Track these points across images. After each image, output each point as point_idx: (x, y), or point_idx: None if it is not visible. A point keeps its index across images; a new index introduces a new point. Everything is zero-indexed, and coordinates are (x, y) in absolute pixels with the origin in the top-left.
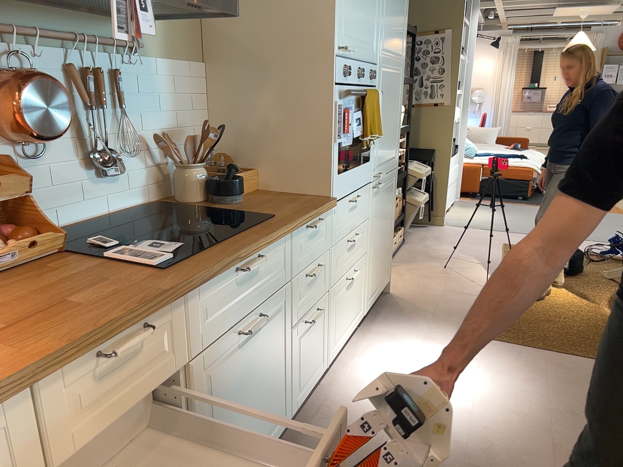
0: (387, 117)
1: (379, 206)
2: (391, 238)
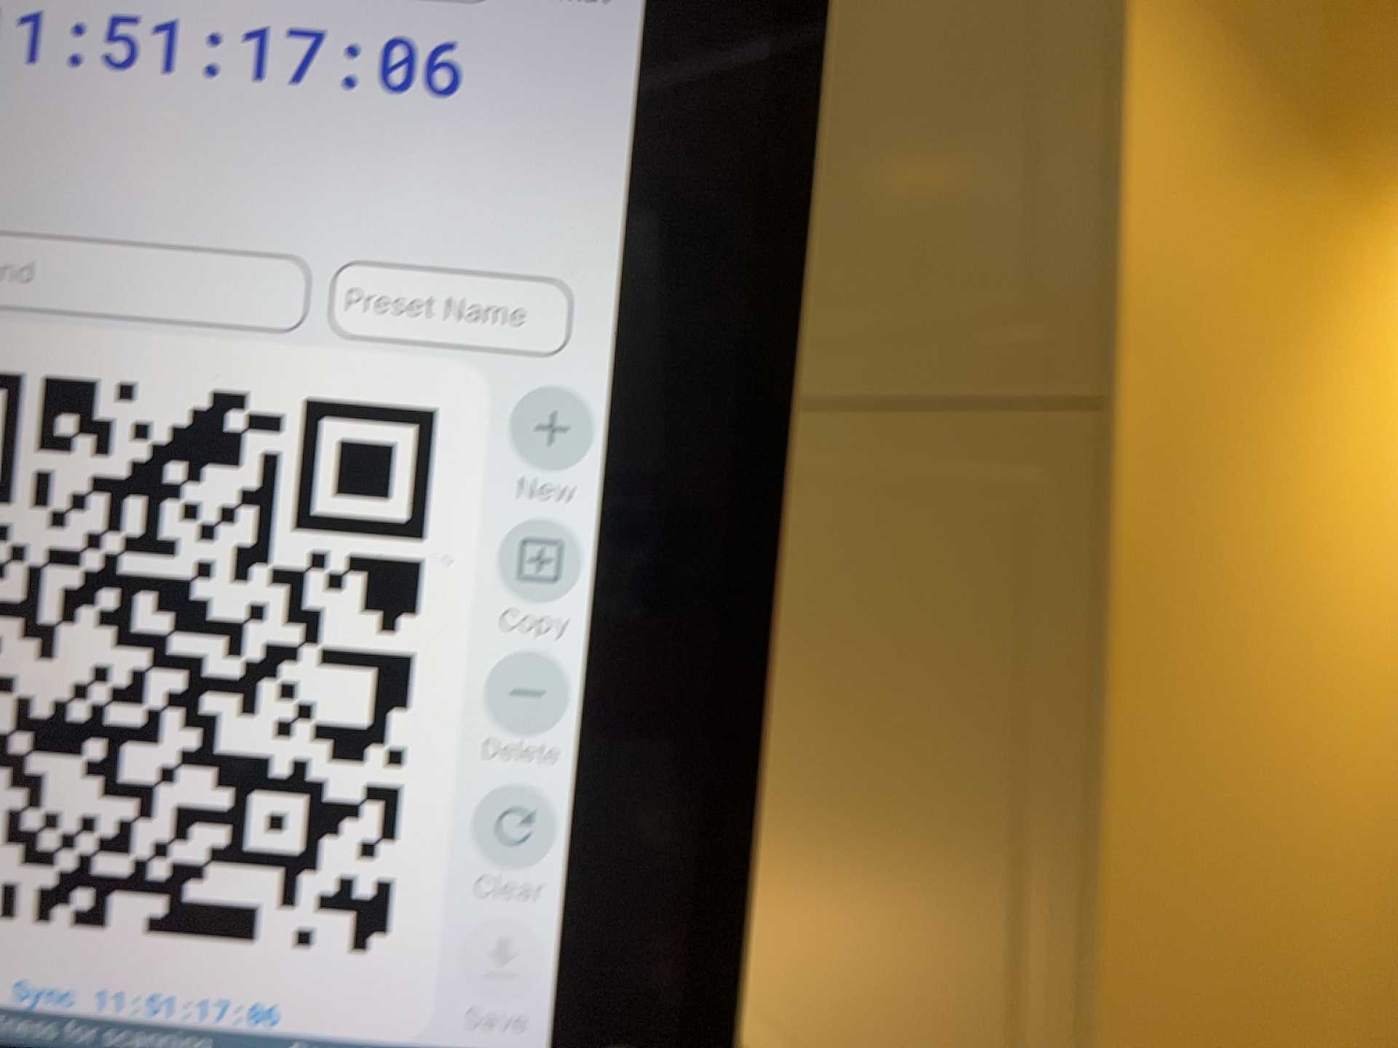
0: (839, 55)
1: (803, 571)
2: (1061, 1012)
